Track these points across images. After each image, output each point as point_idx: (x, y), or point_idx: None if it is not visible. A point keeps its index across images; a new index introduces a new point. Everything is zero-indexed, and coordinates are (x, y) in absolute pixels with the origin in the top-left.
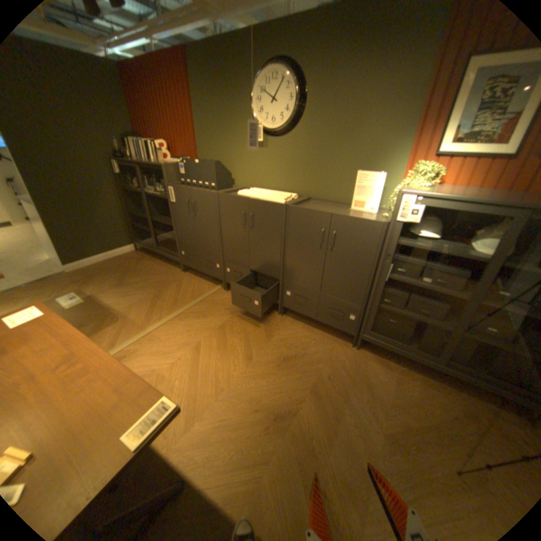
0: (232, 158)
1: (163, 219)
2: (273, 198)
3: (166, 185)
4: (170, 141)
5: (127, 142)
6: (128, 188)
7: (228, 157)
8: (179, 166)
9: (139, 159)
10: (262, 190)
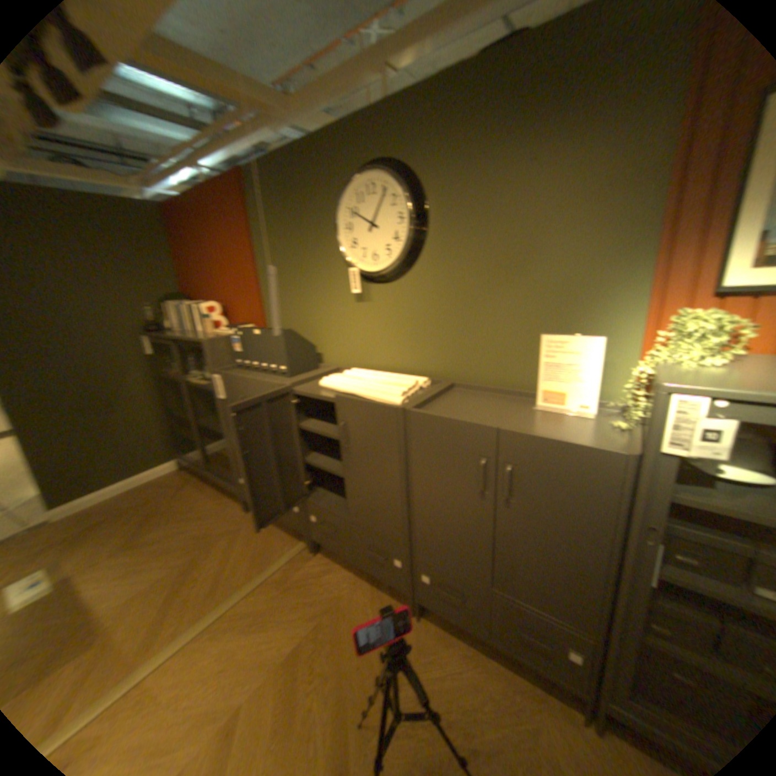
0: (316, 321)
1: (214, 420)
2: (382, 391)
3: (209, 372)
4: (226, 301)
5: (168, 307)
6: (166, 375)
7: (311, 320)
8: (232, 340)
9: (181, 331)
10: (364, 374)
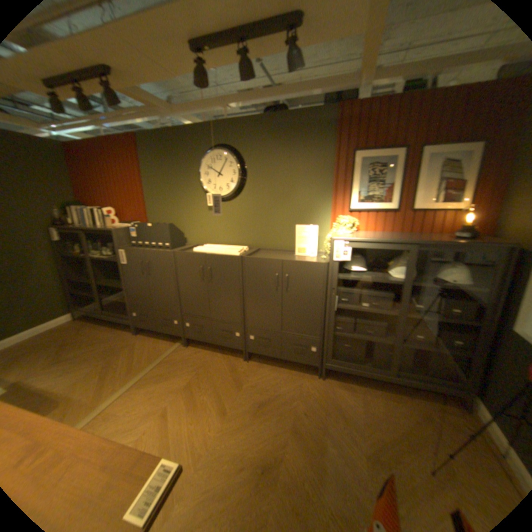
0: (183, 220)
1: (108, 282)
2: (228, 252)
3: (115, 248)
4: (117, 208)
5: (68, 210)
6: (67, 254)
7: (179, 220)
8: (130, 230)
9: (82, 226)
10: (215, 246)
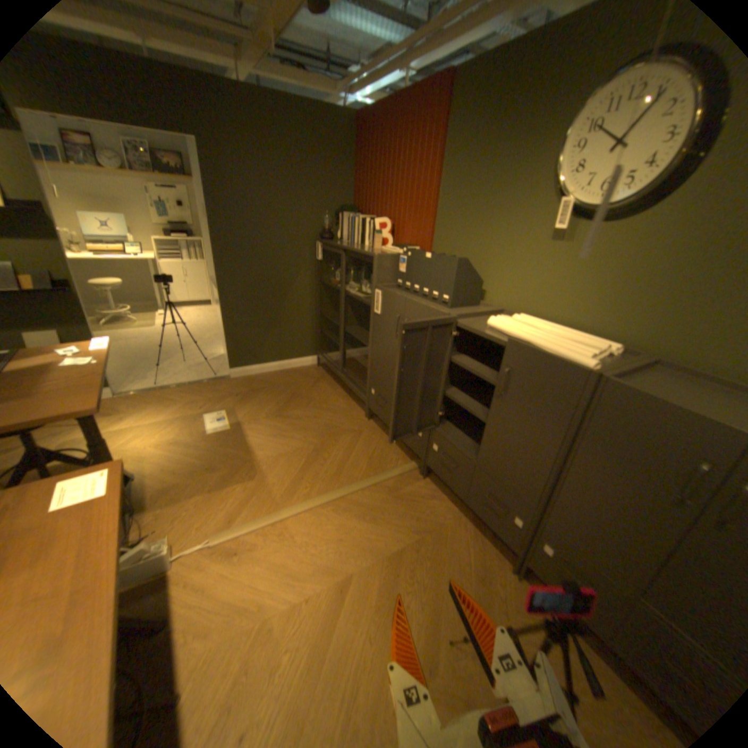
0: (492, 254)
1: (360, 331)
2: (567, 347)
3: (374, 286)
4: (398, 220)
5: (343, 219)
6: (329, 281)
7: (486, 252)
8: (401, 259)
9: (351, 243)
10: (540, 322)
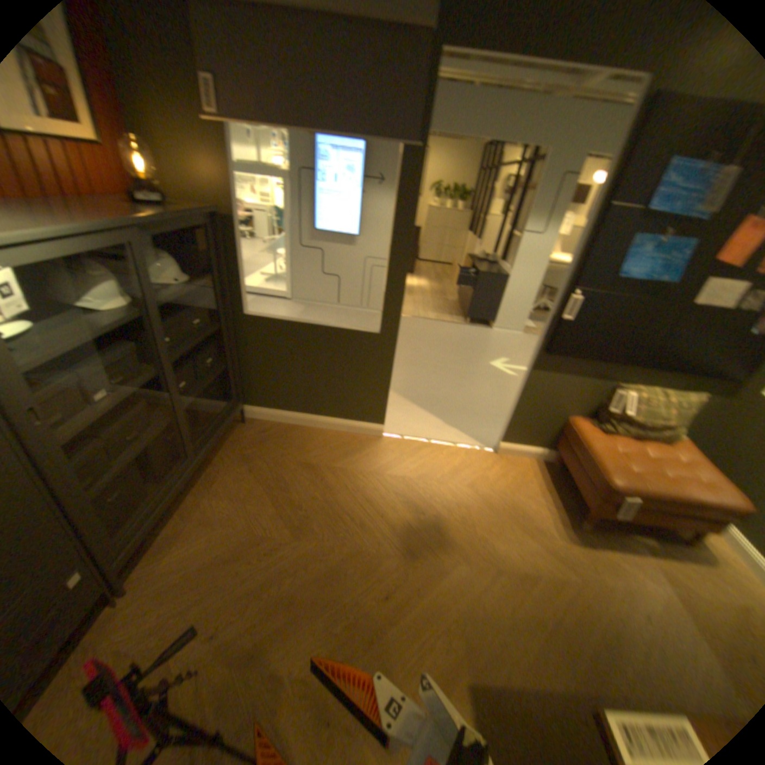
0: None
1: None
2: None
3: None
4: None
5: None
6: None
7: None
8: None
9: None
10: None
